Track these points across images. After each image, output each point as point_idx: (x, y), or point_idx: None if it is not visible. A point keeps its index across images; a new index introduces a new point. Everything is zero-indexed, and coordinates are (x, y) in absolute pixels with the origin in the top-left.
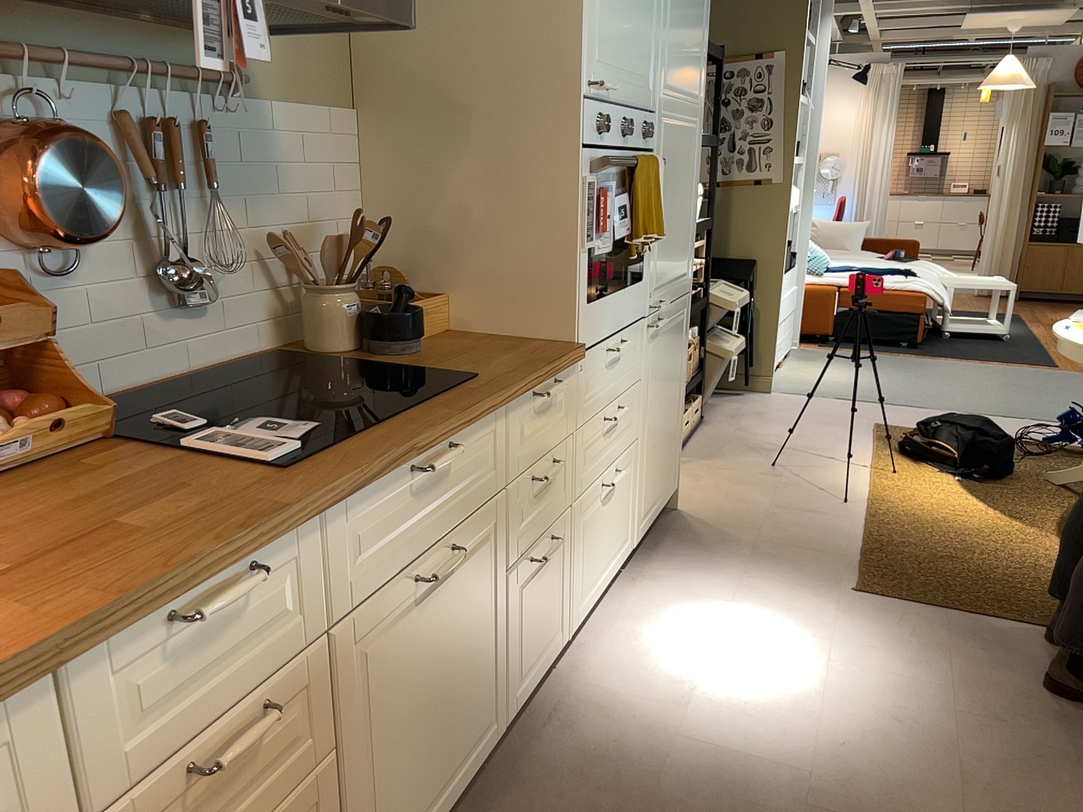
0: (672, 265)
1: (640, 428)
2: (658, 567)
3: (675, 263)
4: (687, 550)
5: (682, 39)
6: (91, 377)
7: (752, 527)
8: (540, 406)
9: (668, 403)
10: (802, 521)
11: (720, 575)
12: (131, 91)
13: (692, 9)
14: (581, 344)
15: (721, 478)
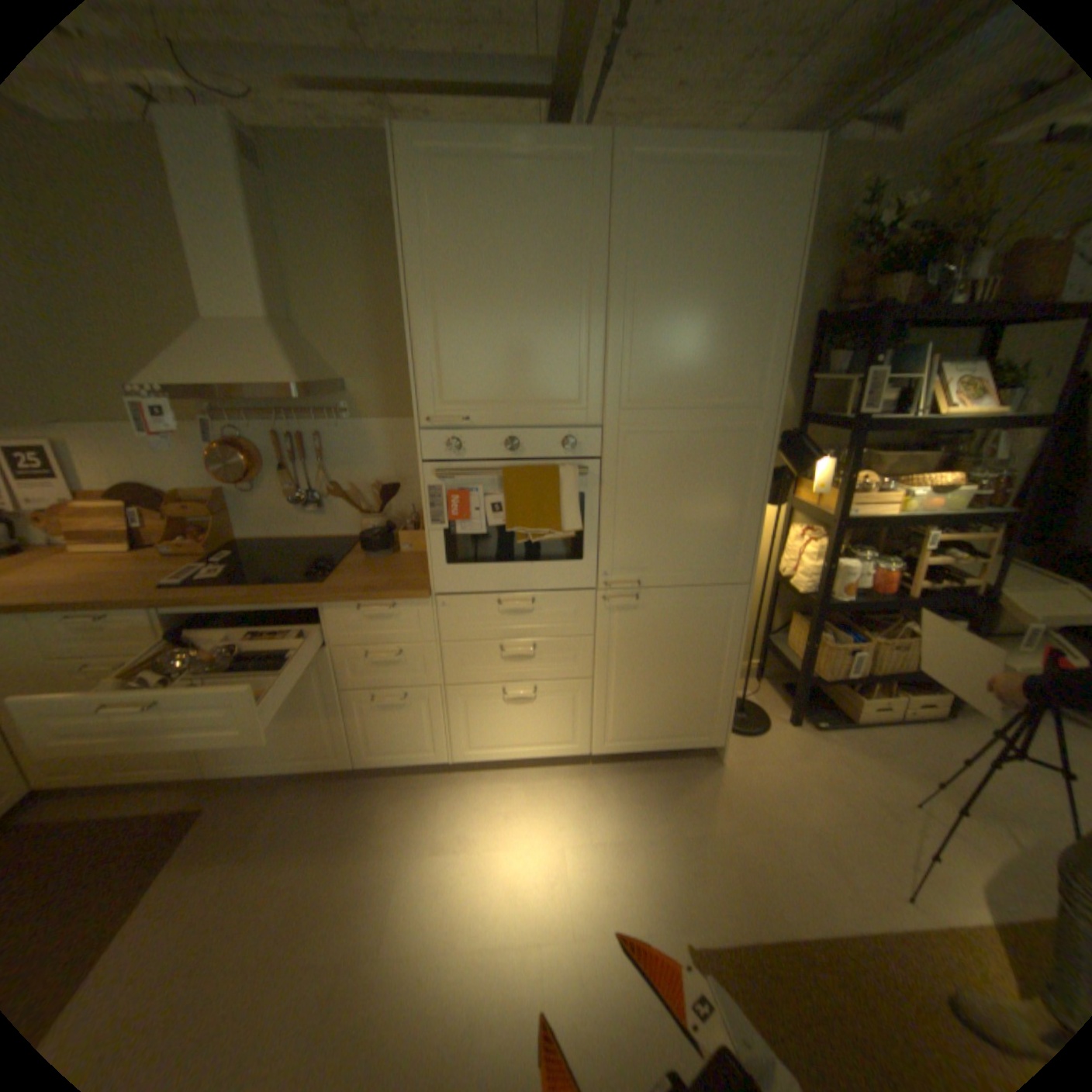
0: (671, 556)
1: (595, 673)
2: (612, 784)
3: (684, 555)
4: (654, 794)
5: (677, 351)
6: (265, 531)
7: (744, 829)
8: (373, 615)
9: (673, 669)
10: (806, 869)
11: (632, 827)
12: (277, 422)
13: (709, 316)
14: (434, 589)
15: (824, 777)
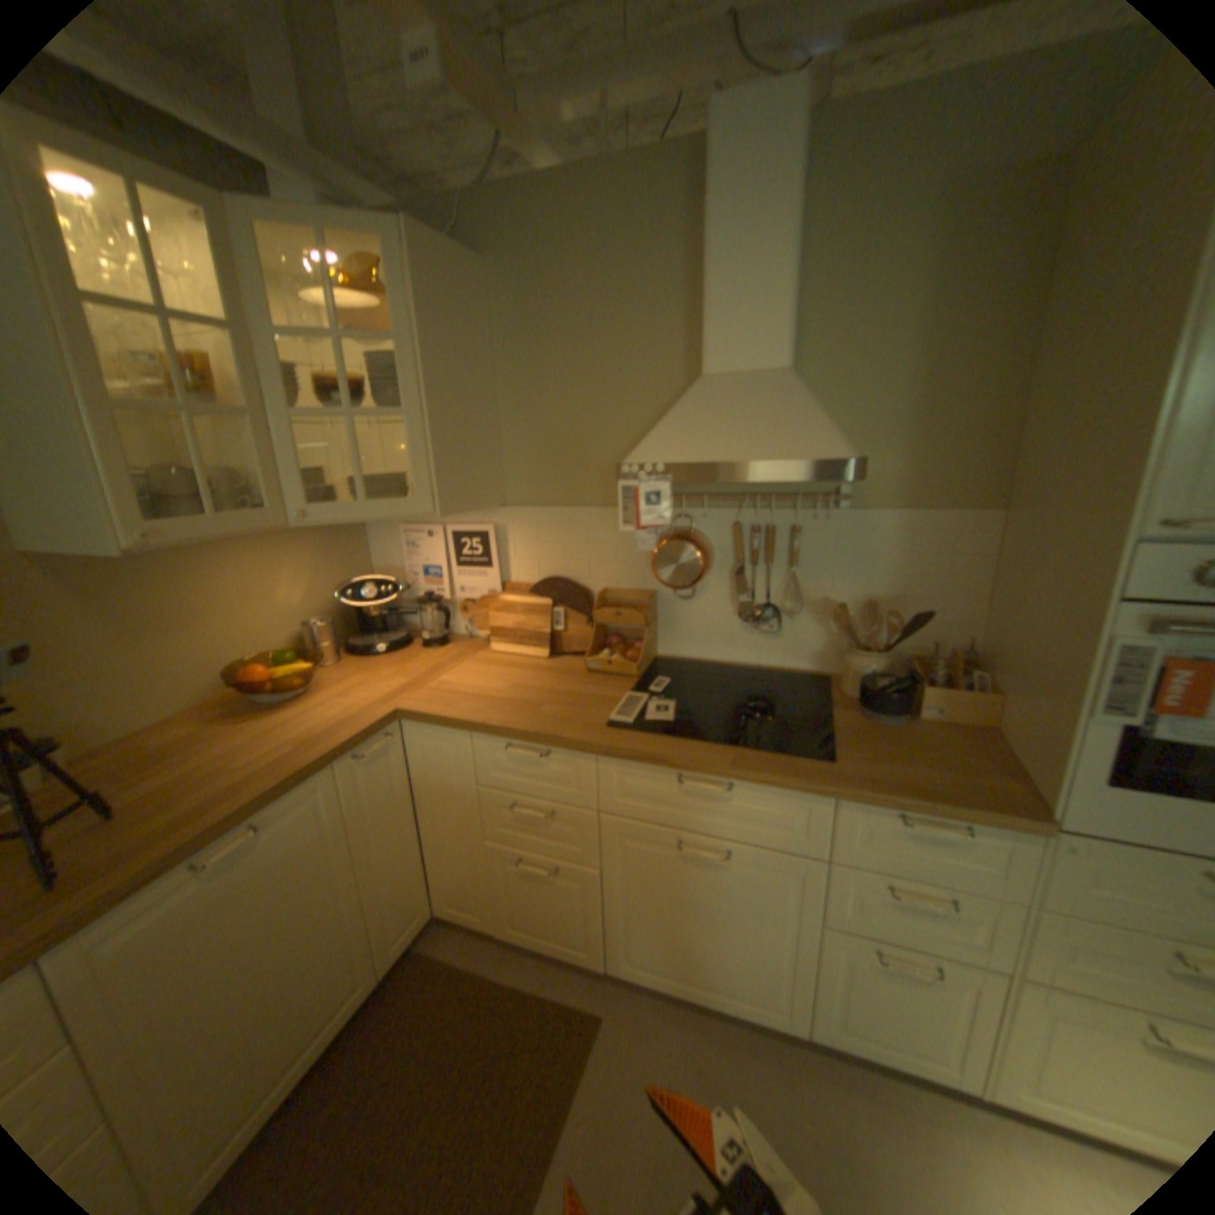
0: None
1: None
2: None
3: None
4: None
5: None
6: (696, 649)
7: None
8: (927, 836)
9: None
10: None
11: None
12: (747, 510)
13: None
14: (1067, 822)
15: None
